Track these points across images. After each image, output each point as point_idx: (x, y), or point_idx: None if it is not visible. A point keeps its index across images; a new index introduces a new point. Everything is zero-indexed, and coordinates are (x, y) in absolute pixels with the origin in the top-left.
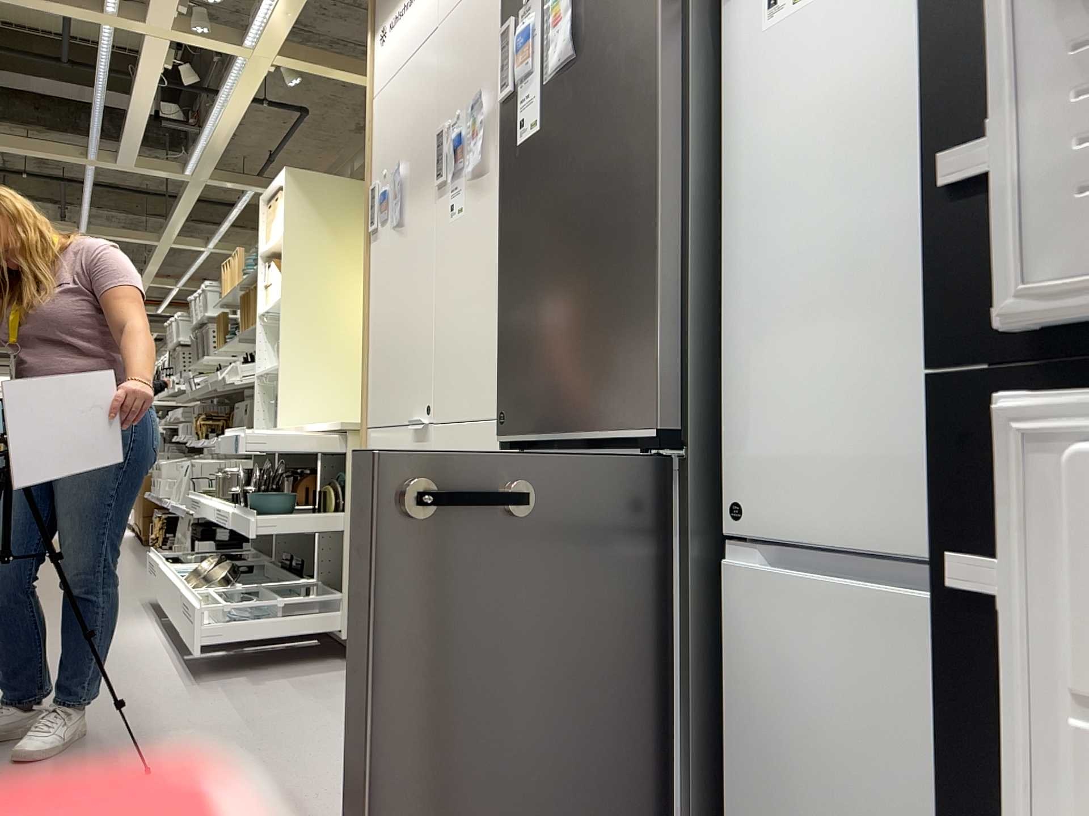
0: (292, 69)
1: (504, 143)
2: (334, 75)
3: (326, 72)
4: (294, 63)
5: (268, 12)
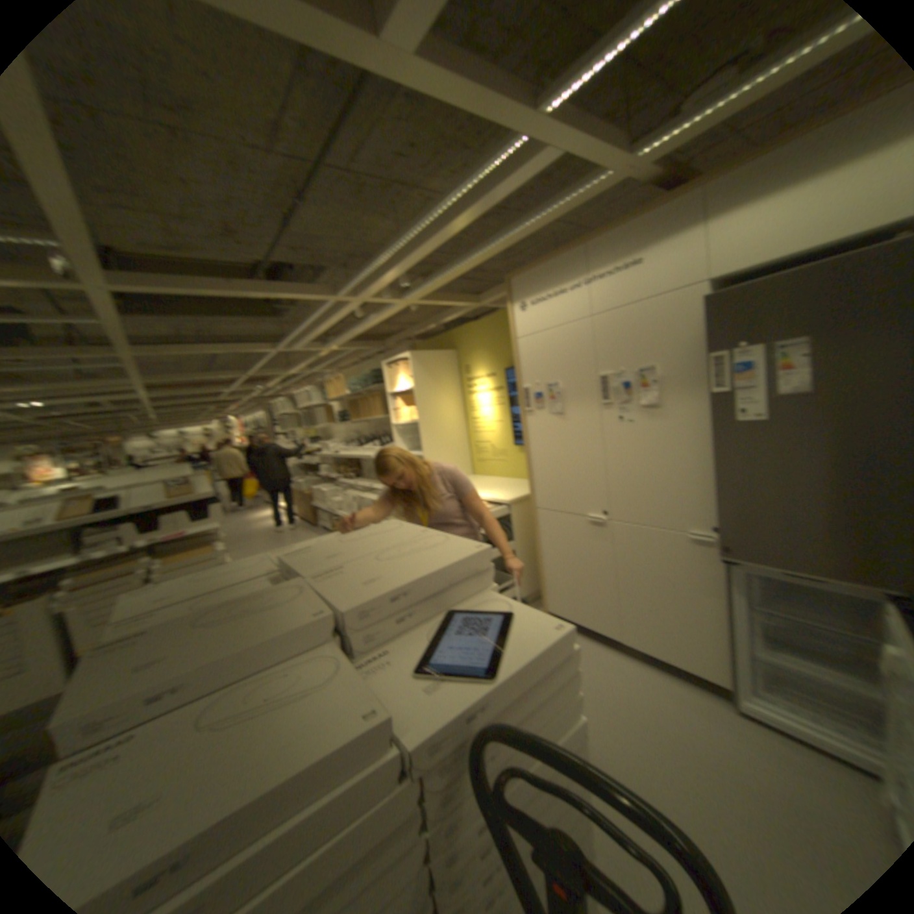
0: (417, 302)
1: (720, 415)
2: (443, 304)
3: (440, 304)
4: (426, 302)
5: (428, 285)
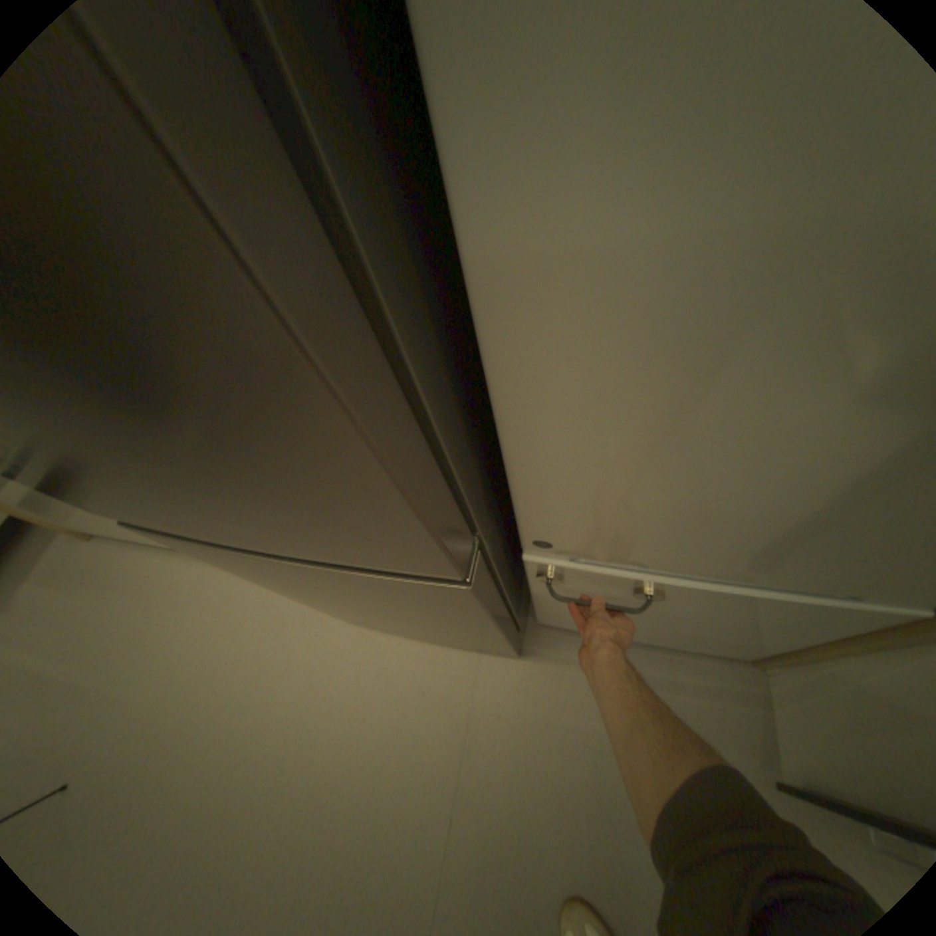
0: None
1: None
2: None
3: None
4: None
5: None
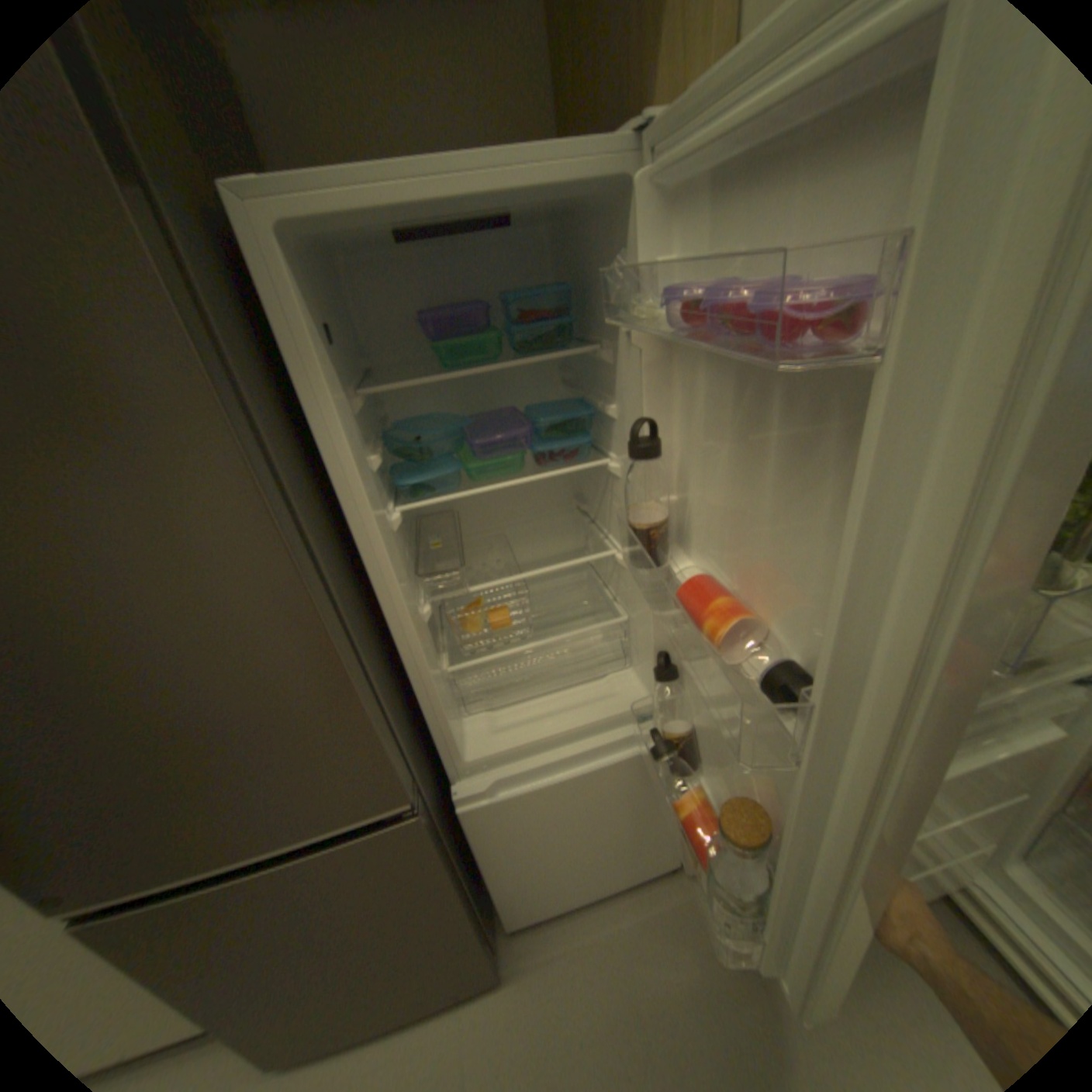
0: None
1: None
2: None
3: None
4: None
5: None
